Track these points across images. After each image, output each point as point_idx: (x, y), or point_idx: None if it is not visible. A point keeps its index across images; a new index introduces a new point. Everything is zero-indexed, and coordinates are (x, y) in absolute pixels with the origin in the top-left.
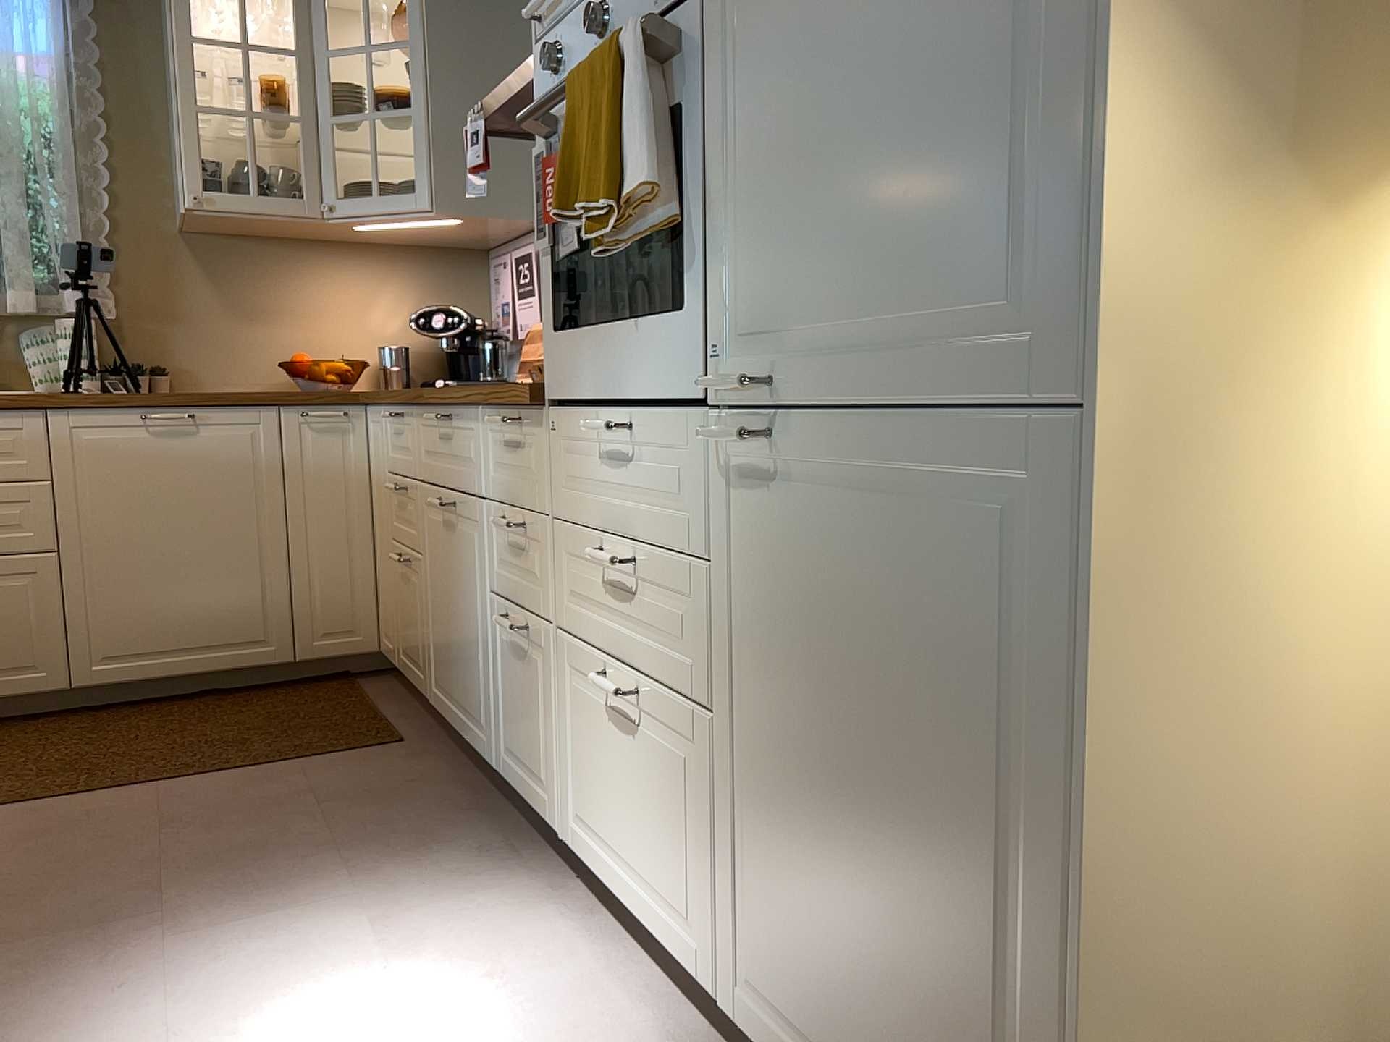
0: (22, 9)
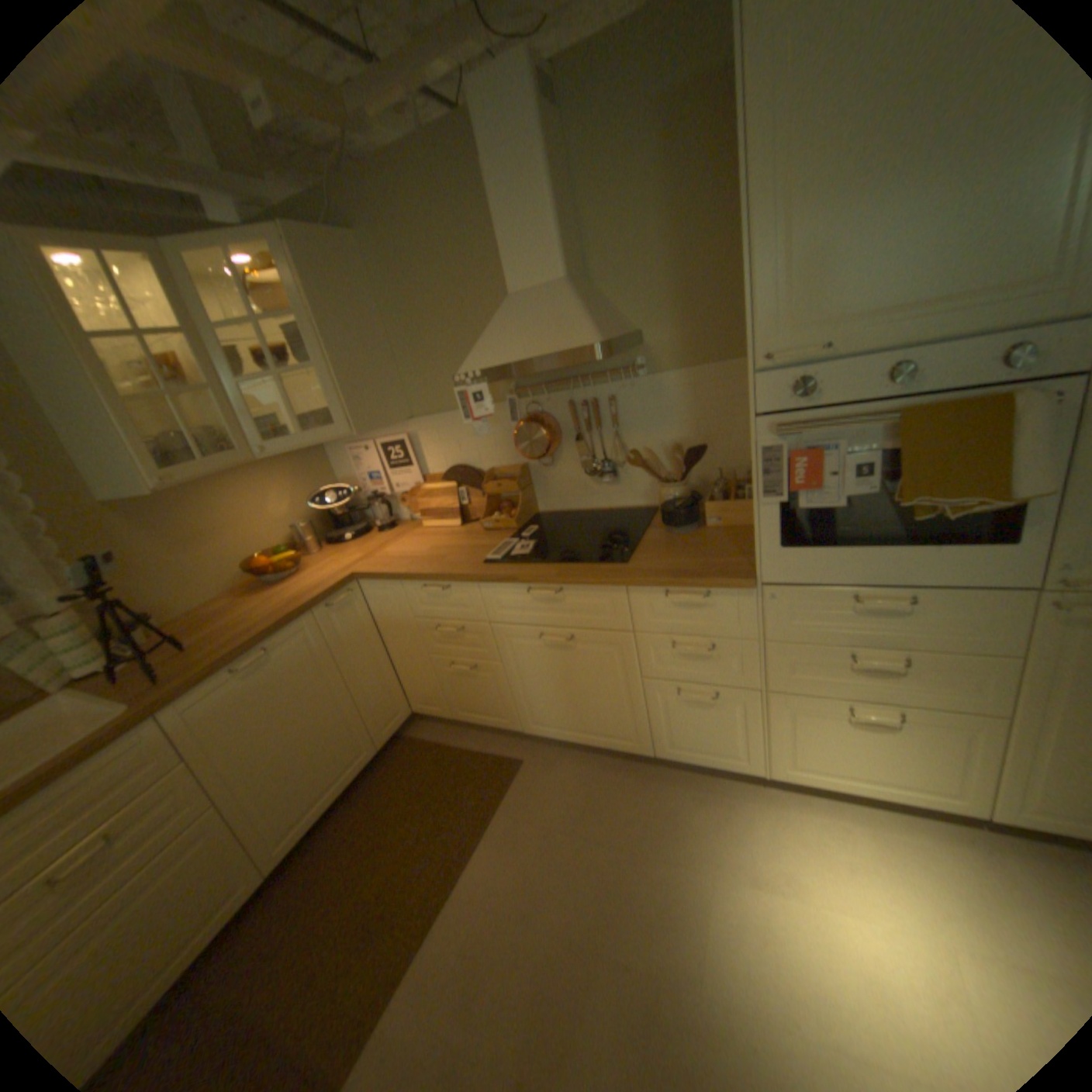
0: None
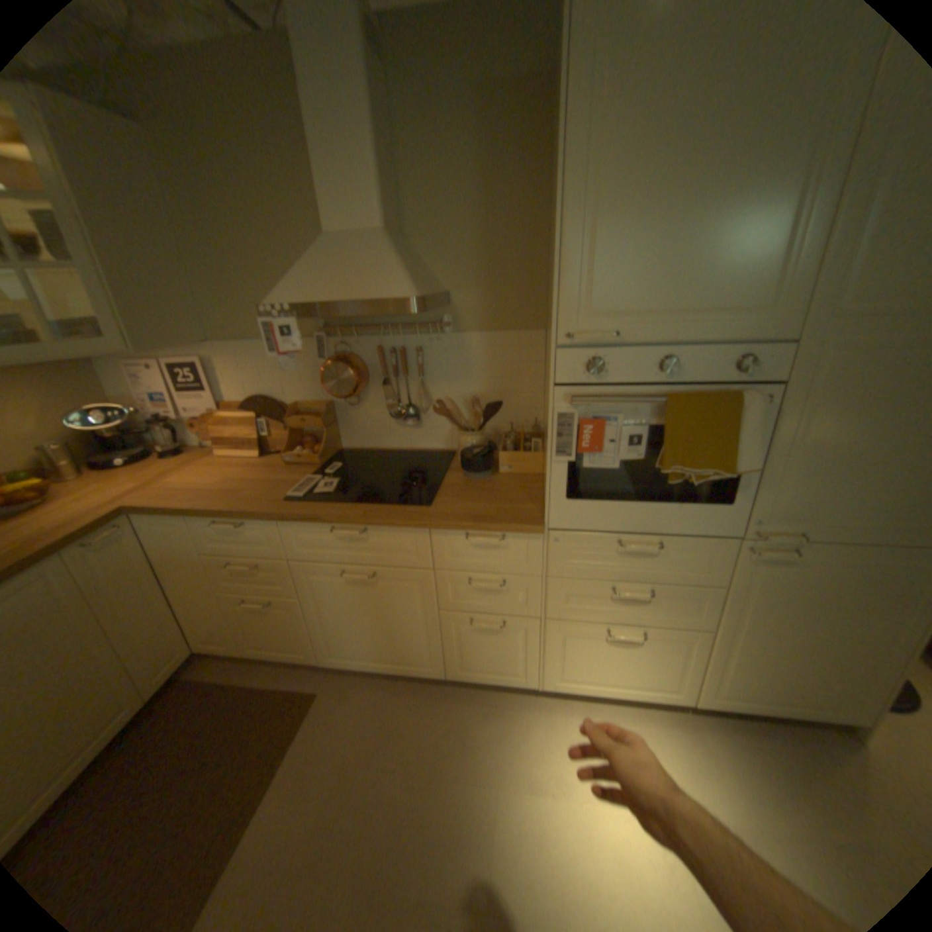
0: None
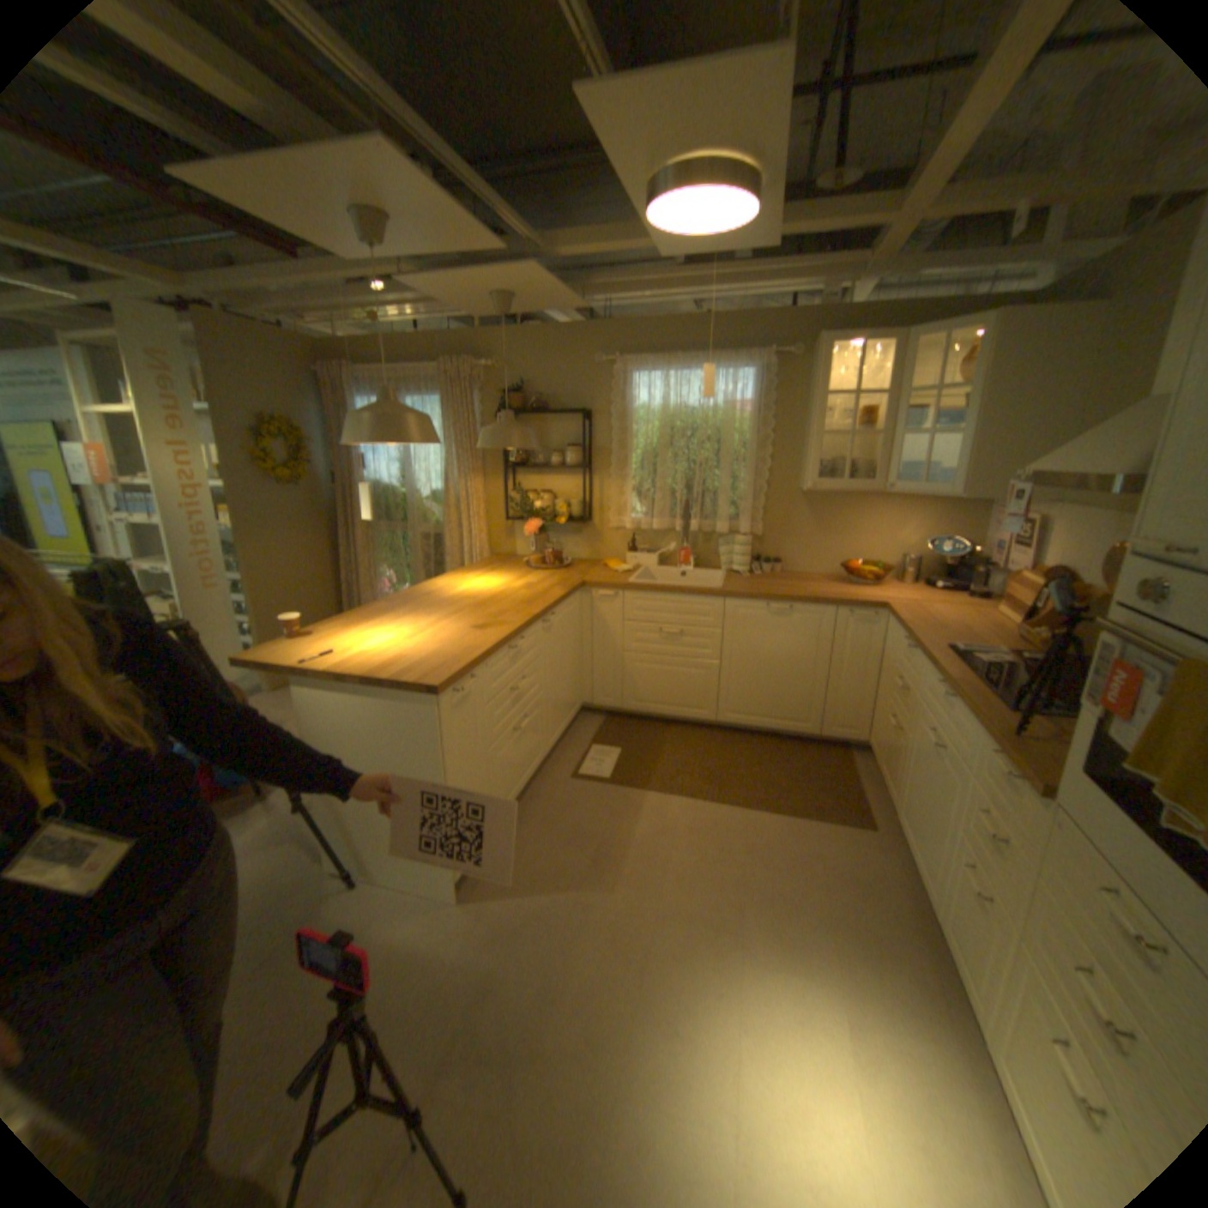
0: (742, 378)
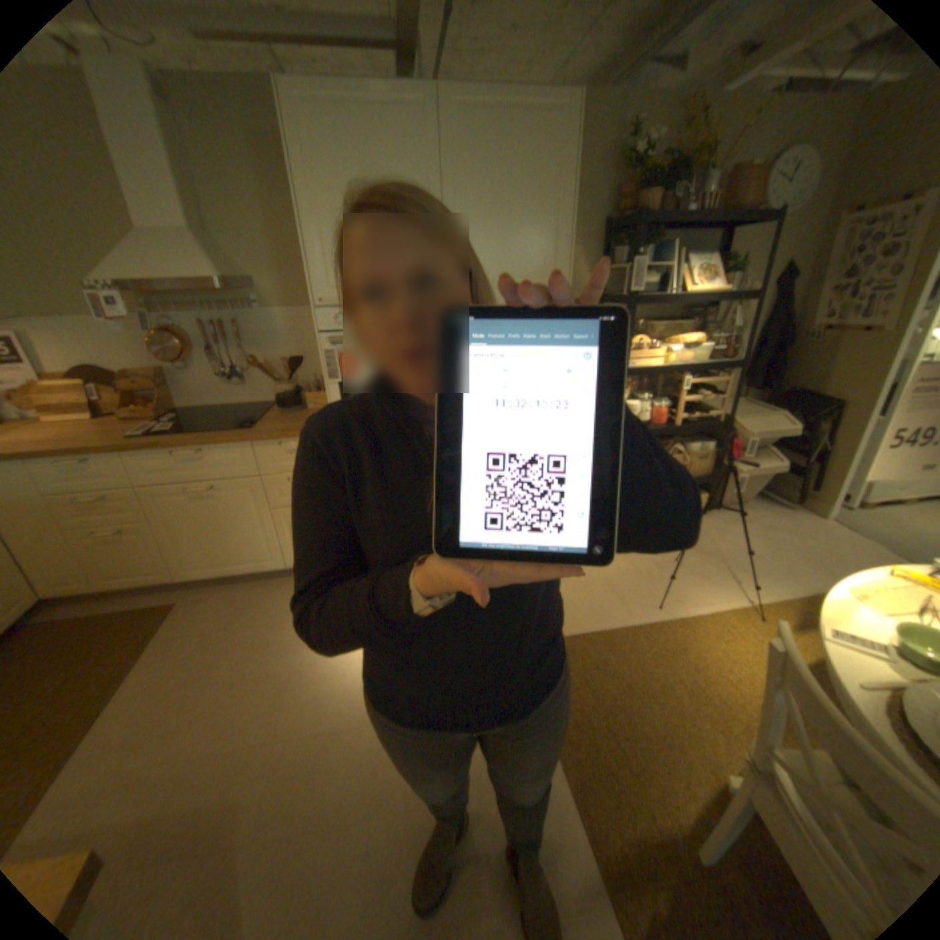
0: None
